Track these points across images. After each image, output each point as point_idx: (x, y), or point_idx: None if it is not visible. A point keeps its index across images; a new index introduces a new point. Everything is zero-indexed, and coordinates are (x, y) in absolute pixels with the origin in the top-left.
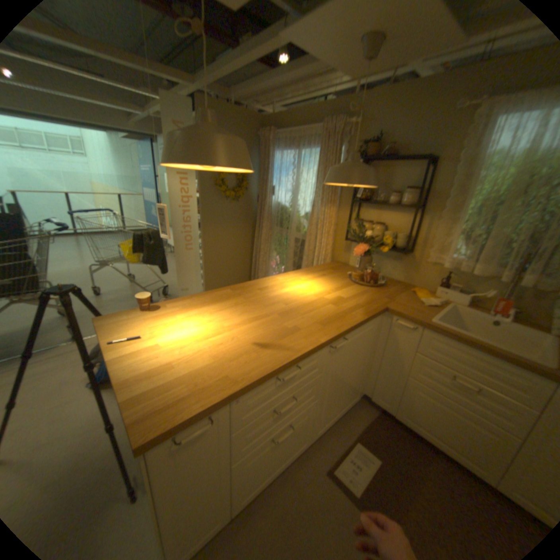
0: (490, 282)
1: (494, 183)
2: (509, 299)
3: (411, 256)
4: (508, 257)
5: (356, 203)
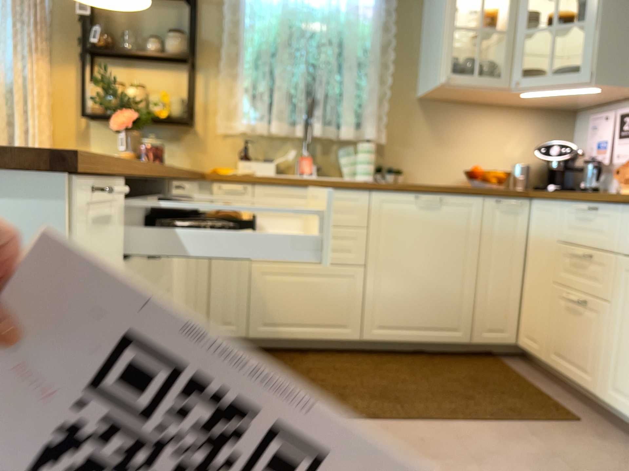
0: (285, 146)
1: (264, 31)
2: (307, 155)
3: (193, 132)
4: (293, 113)
5: (88, 58)
